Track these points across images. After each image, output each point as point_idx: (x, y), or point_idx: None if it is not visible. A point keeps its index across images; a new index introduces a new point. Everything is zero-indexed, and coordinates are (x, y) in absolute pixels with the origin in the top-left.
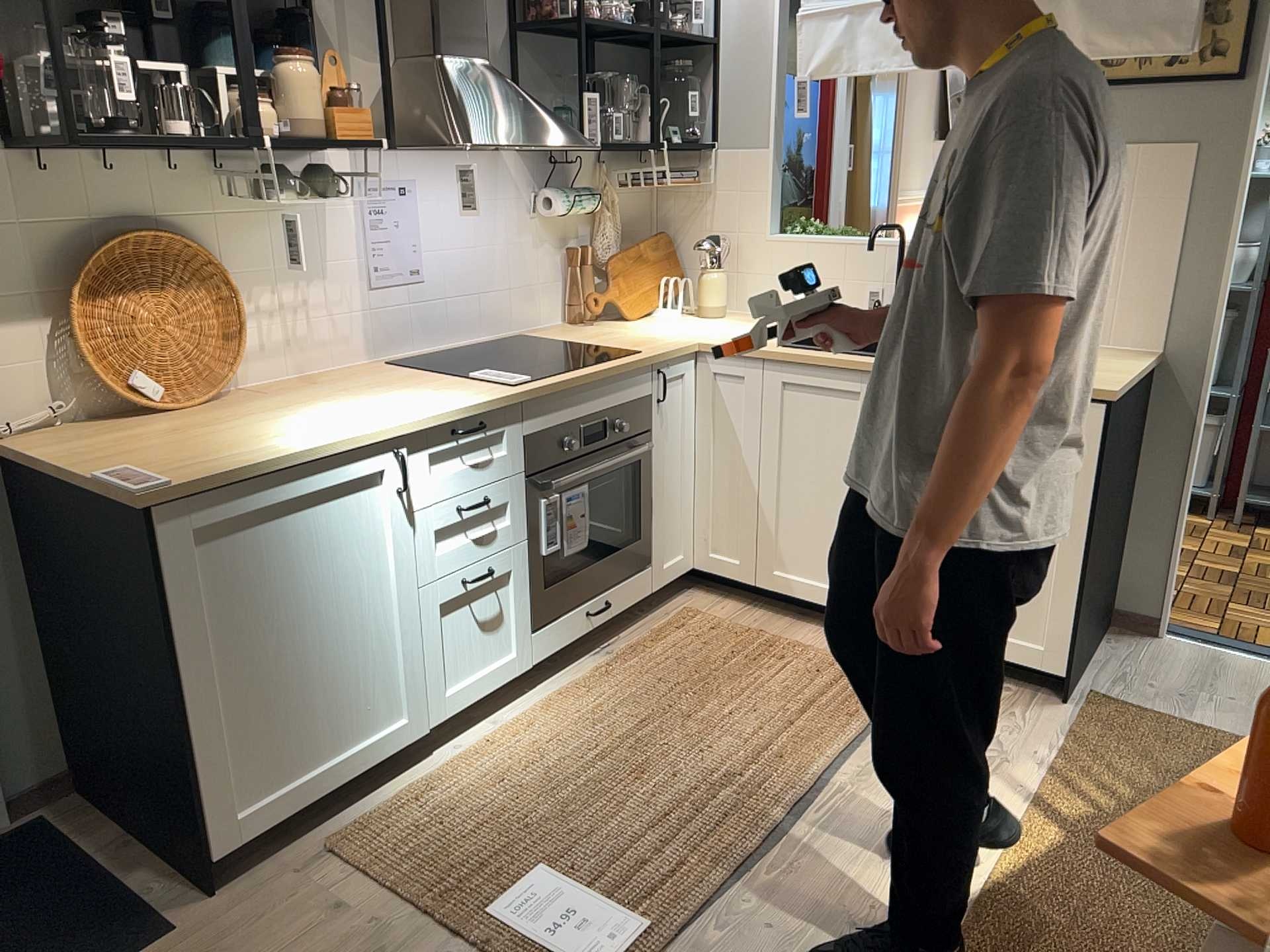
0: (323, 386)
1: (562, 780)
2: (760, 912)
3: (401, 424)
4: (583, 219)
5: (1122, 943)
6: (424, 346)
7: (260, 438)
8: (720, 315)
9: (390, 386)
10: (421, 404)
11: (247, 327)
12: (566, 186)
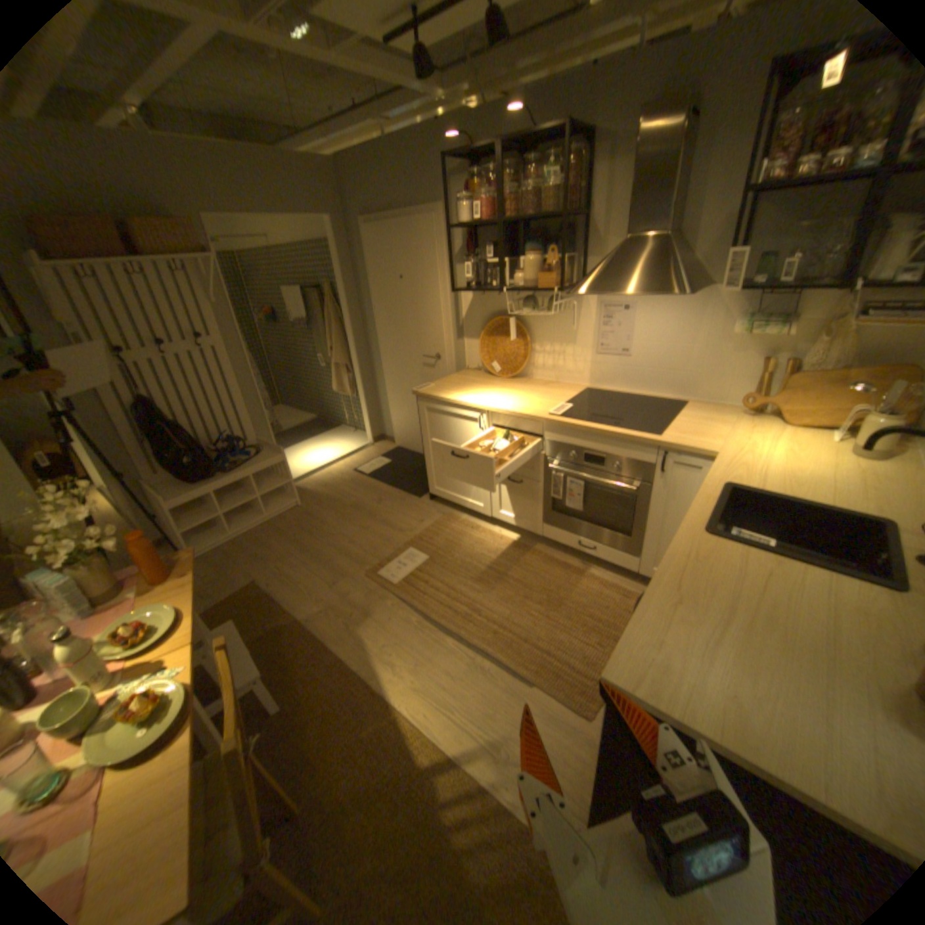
0: (541, 386)
1: (476, 558)
2: (398, 616)
3: (482, 405)
4: (806, 338)
5: (342, 758)
6: (622, 388)
7: (465, 392)
8: (859, 456)
9: (544, 395)
10: (512, 404)
11: (527, 356)
12: (789, 310)
